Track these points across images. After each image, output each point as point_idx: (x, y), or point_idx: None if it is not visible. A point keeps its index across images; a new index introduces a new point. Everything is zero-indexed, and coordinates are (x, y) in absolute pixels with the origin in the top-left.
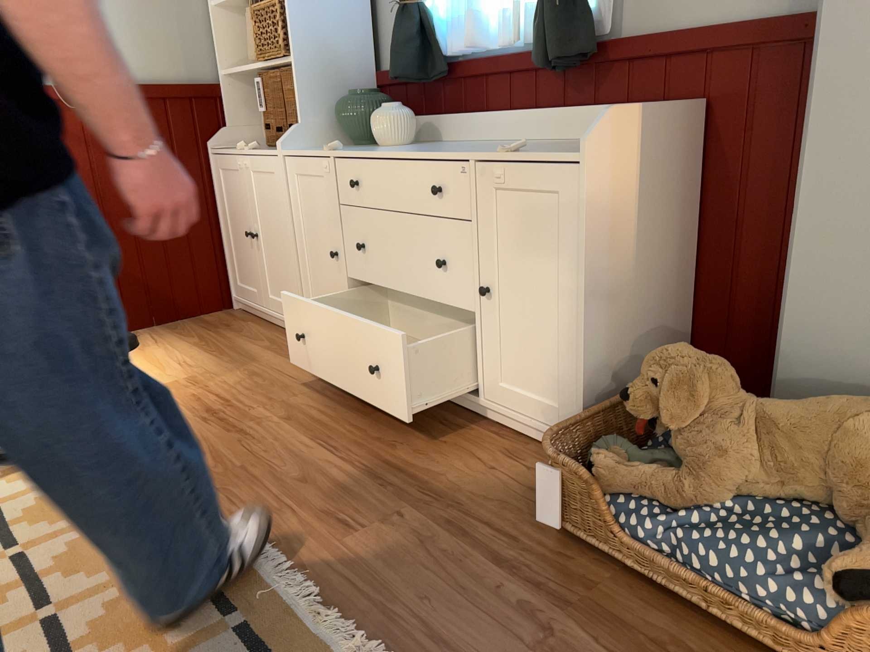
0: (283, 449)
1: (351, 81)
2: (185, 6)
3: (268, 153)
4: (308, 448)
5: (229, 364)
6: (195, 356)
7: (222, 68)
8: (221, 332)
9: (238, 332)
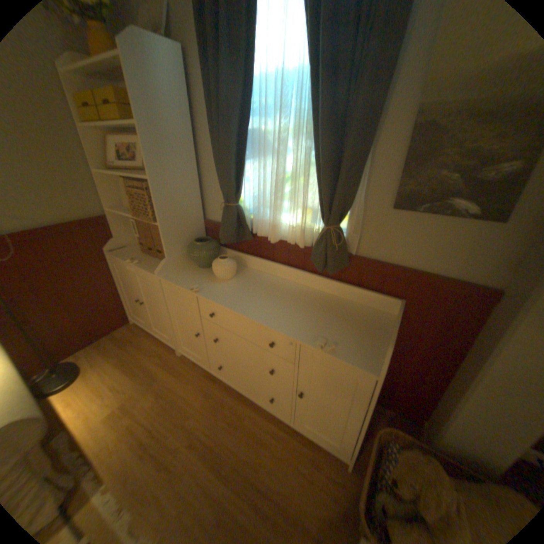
0: (196, 488)
1: (192, 227)
2: (73, 170)
3: (147, 269)
4: (211, 484)
5: (141, 387)
6: (117, 380)
7: (105, 205)
8: (128, 350)
9: (137, 349)
